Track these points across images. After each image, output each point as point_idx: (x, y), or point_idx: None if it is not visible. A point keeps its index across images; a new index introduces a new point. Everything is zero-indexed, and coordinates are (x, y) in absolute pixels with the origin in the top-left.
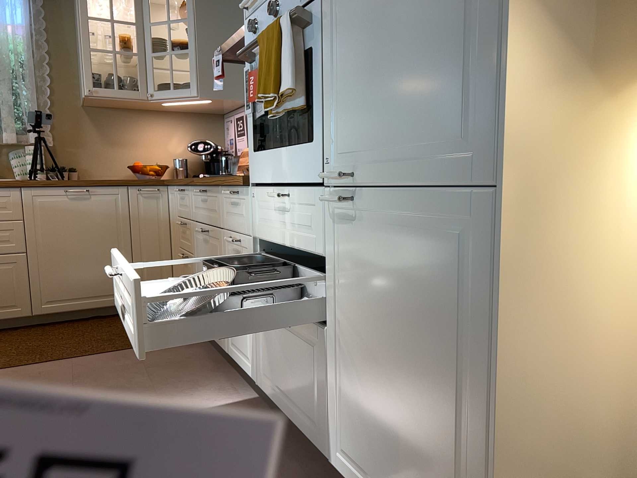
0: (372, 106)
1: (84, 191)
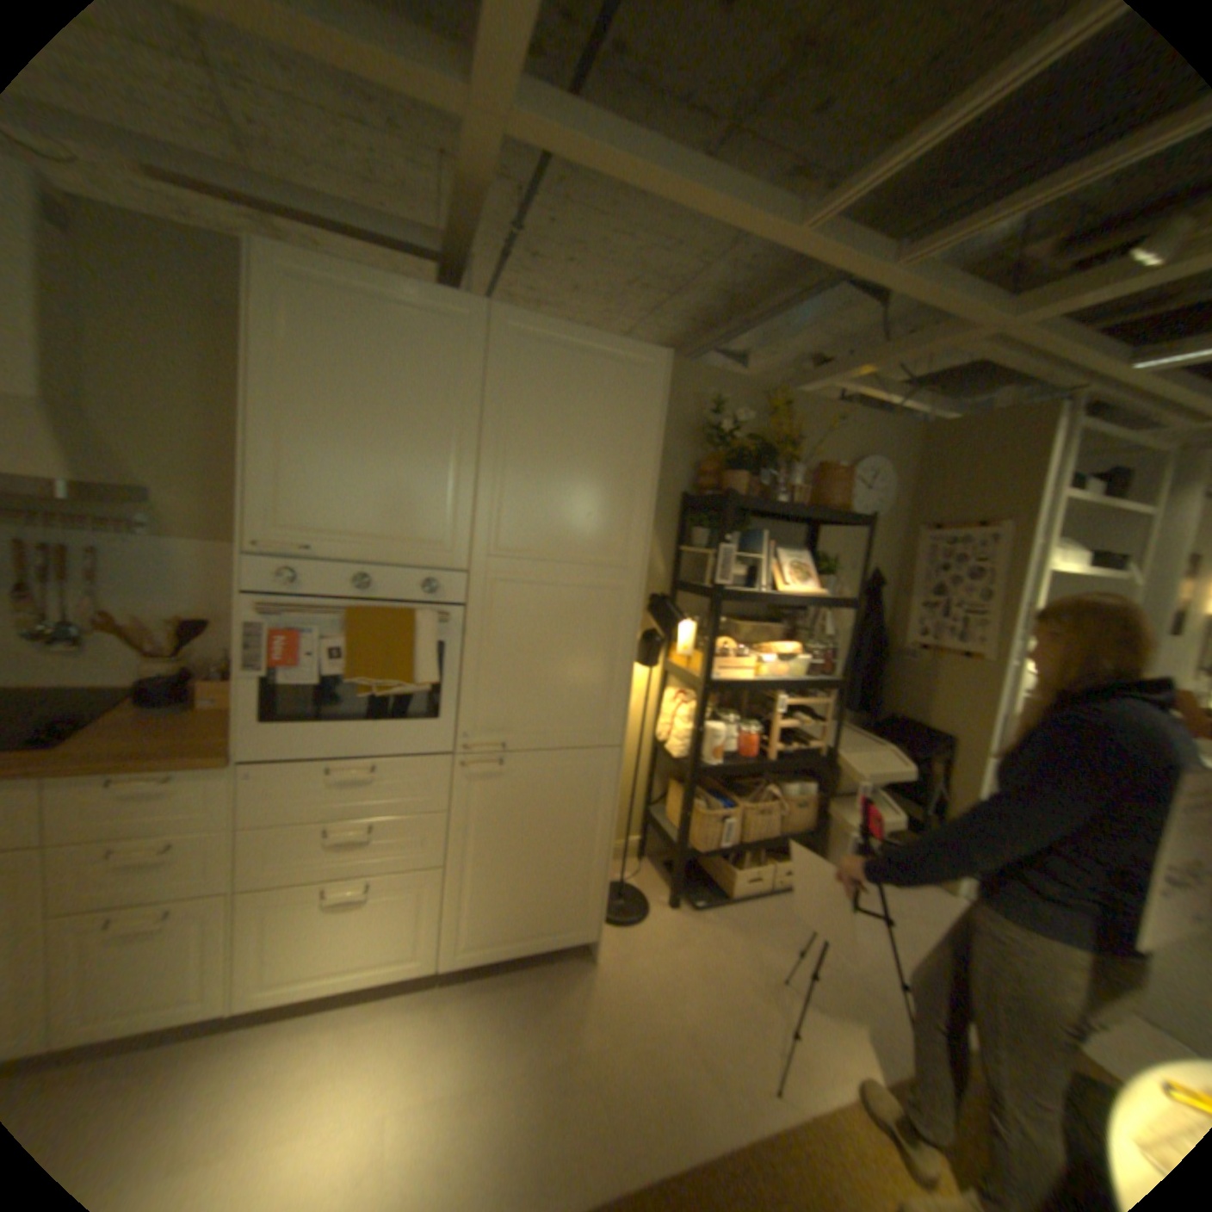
0: (521, 701)
1: None
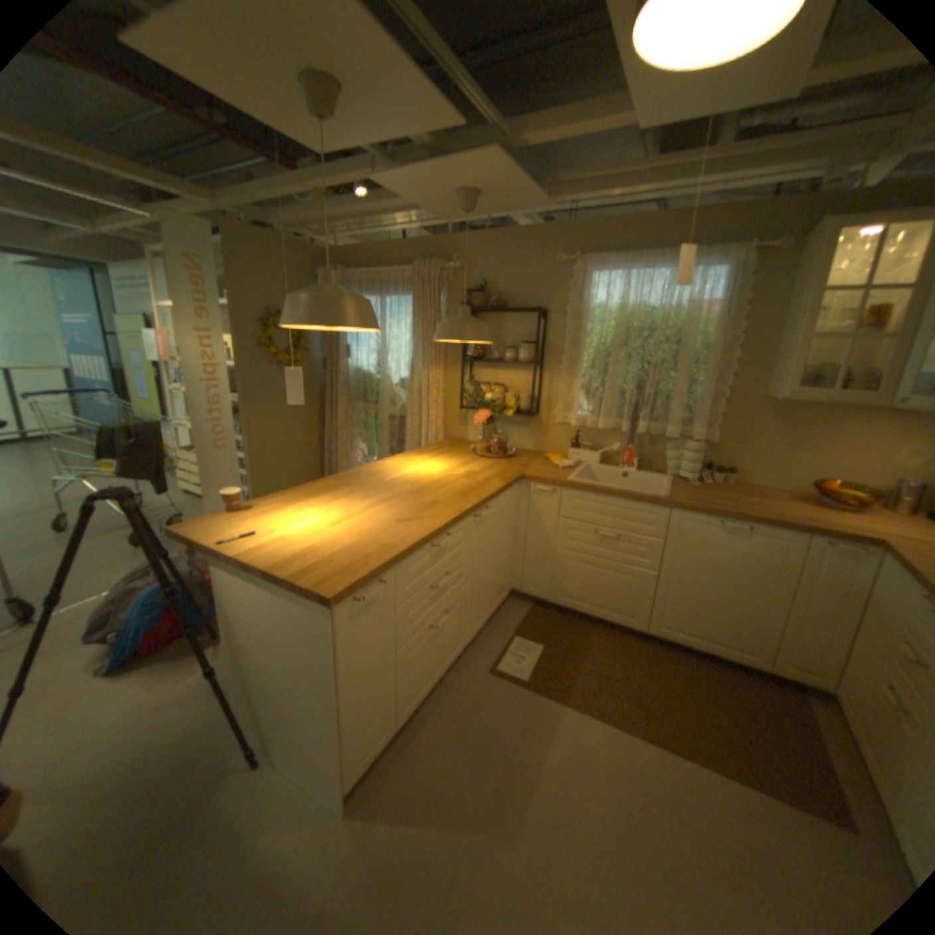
0: None
1: (746, 529)
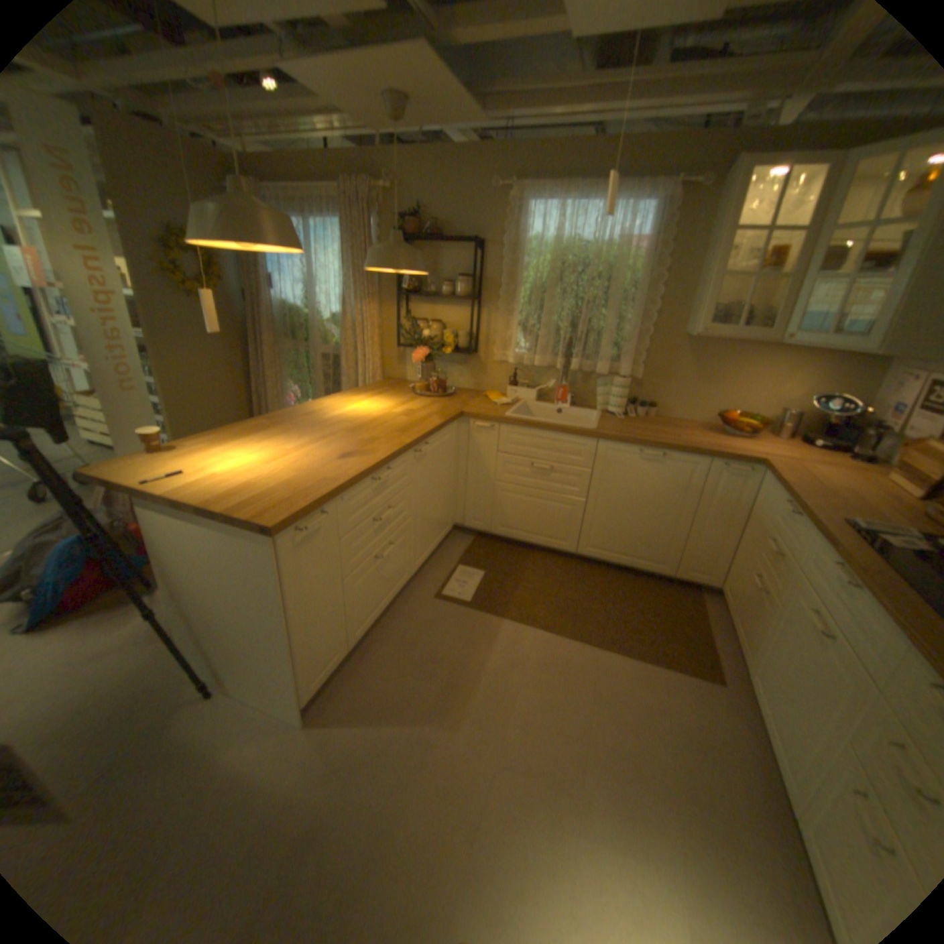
0: None
1: (659, 455)
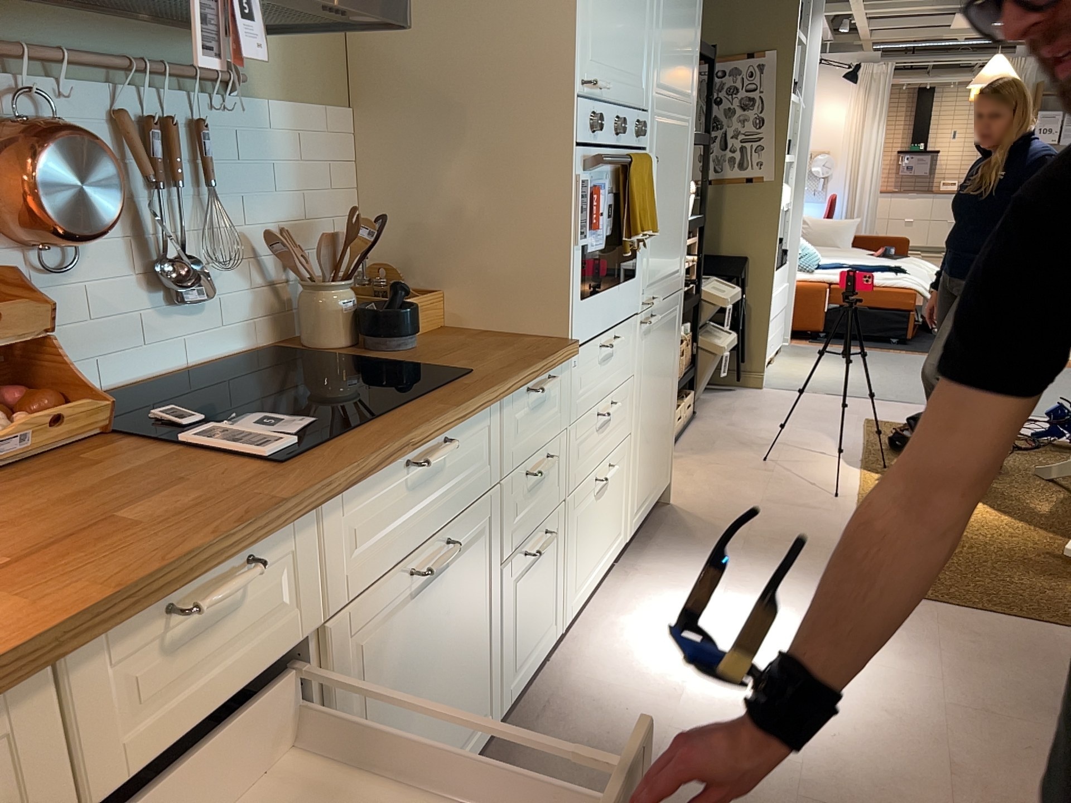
0: (660, 250)
1: None
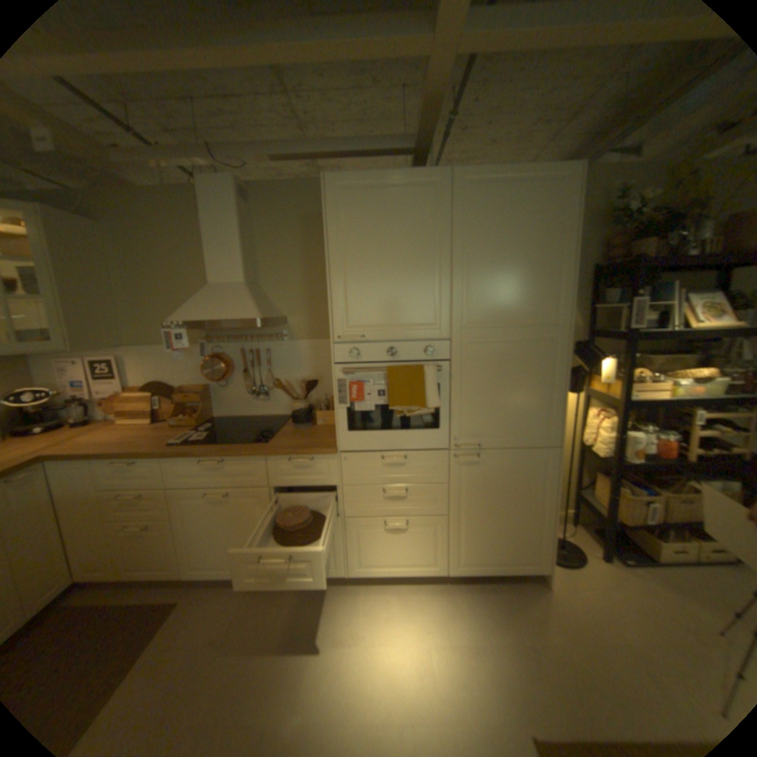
0: (490, 417)
1: None
